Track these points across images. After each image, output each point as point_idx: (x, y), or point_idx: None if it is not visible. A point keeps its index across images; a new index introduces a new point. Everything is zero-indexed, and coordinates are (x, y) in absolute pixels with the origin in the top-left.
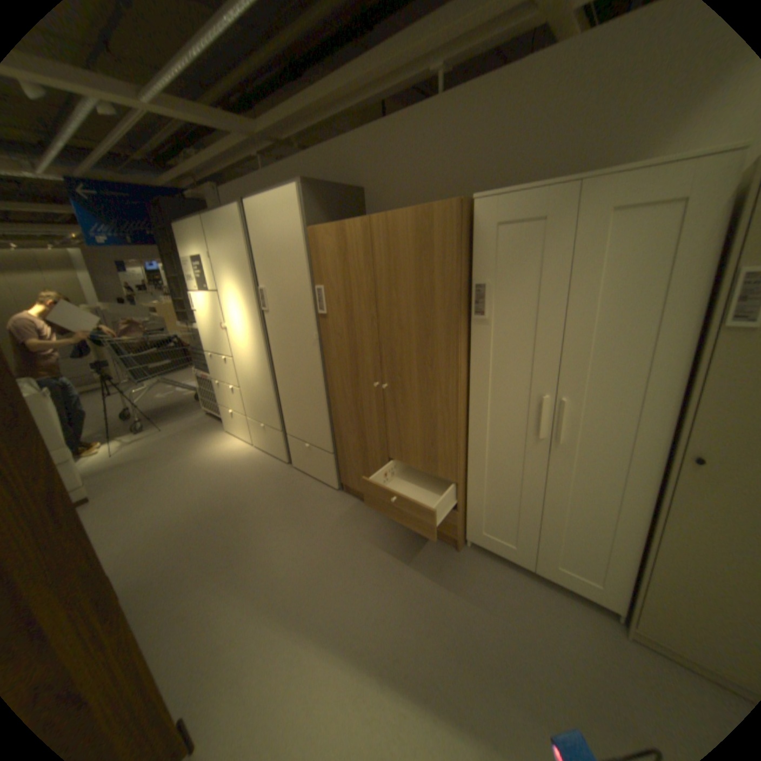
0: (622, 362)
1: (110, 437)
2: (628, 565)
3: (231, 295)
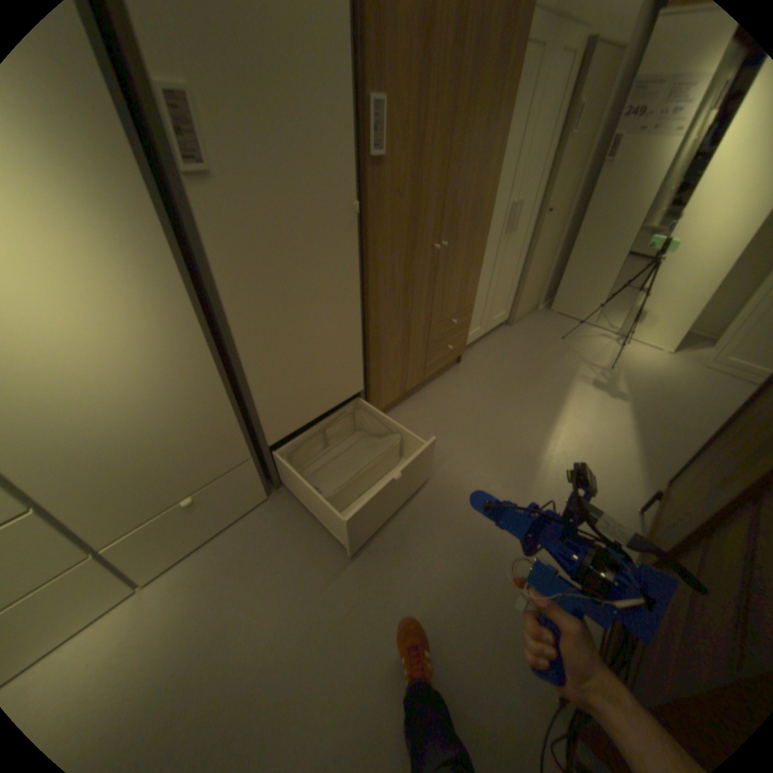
0: (538, 165)
1: None
2: (513, 290)
3: None
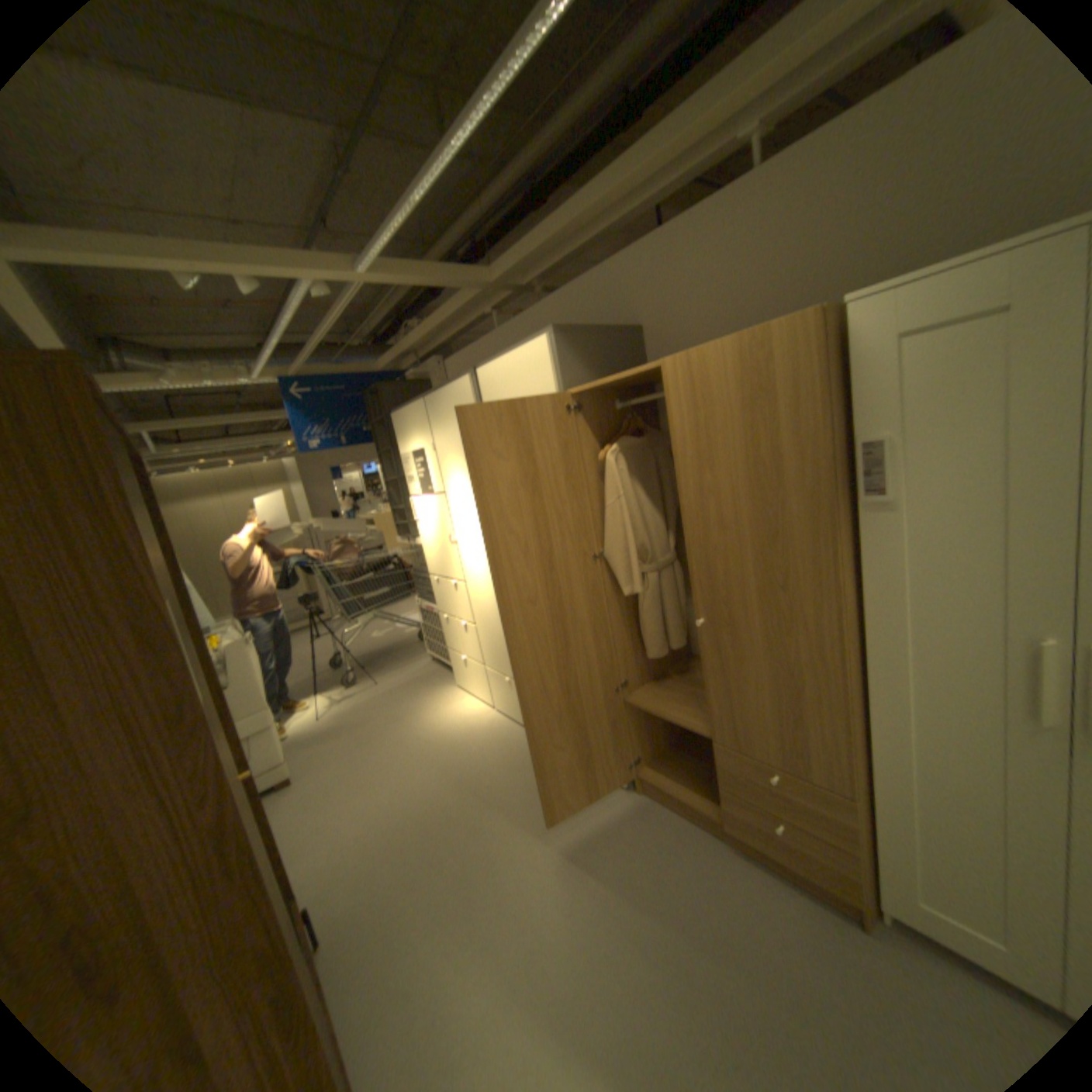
0: None
1: (318, 694)
2: None
3: (462, 497)
